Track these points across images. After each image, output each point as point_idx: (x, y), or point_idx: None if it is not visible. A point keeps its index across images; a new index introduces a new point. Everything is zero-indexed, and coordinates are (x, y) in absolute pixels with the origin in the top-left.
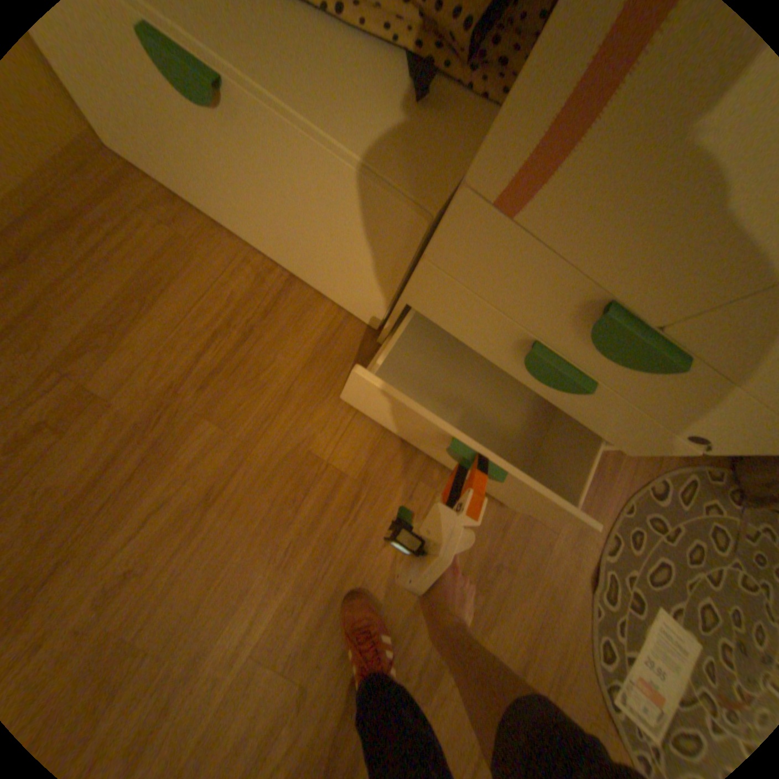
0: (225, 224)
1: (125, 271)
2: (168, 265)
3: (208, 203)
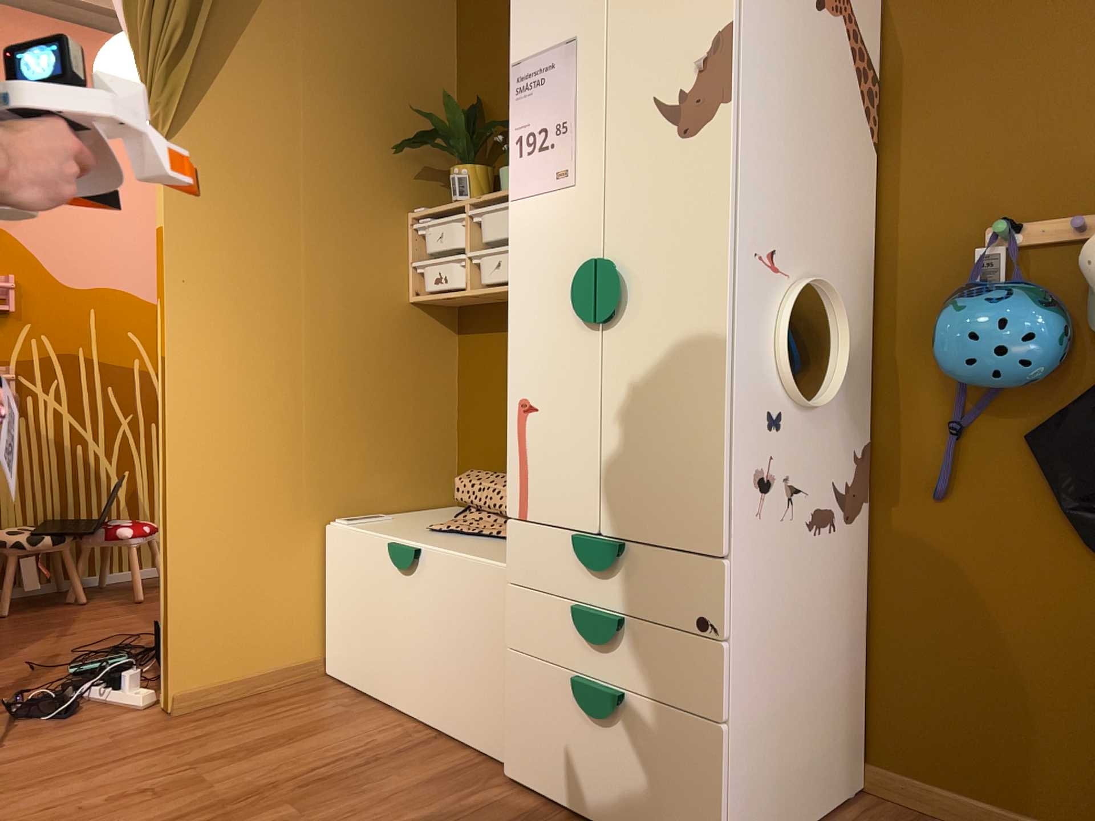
0: (394, 700)
1: (290, 725)
2: (327, 724)
3: (387, 680)
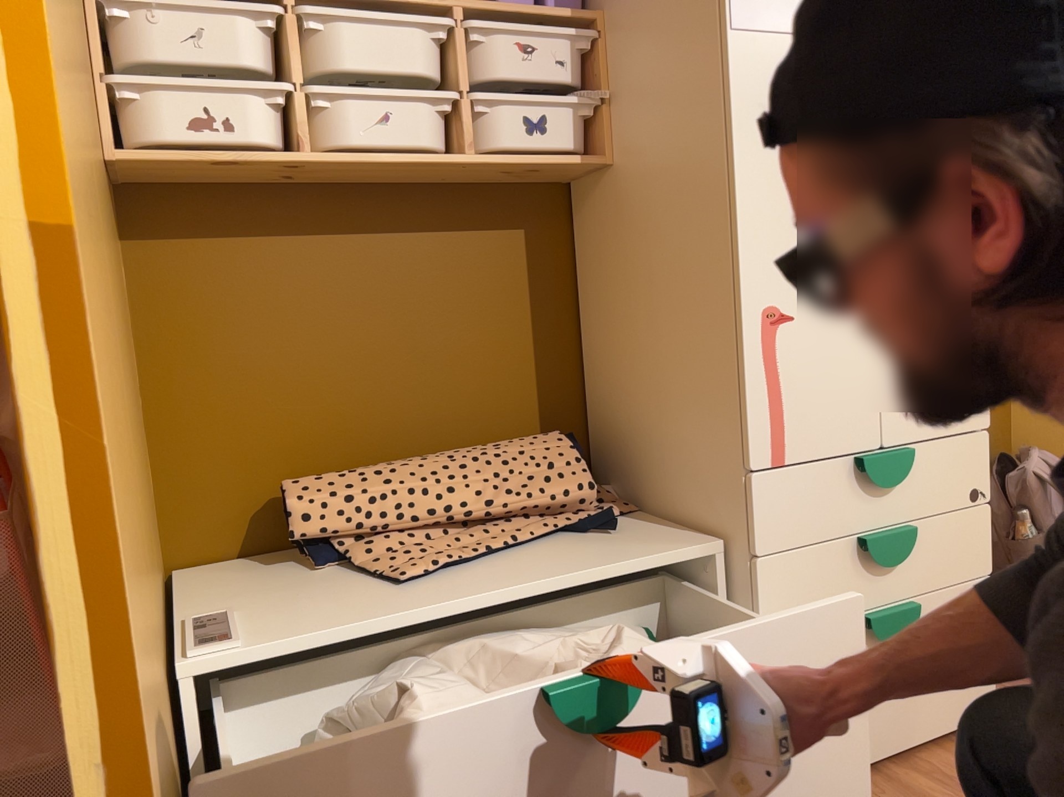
0: None
1: None
2: None
3: None
